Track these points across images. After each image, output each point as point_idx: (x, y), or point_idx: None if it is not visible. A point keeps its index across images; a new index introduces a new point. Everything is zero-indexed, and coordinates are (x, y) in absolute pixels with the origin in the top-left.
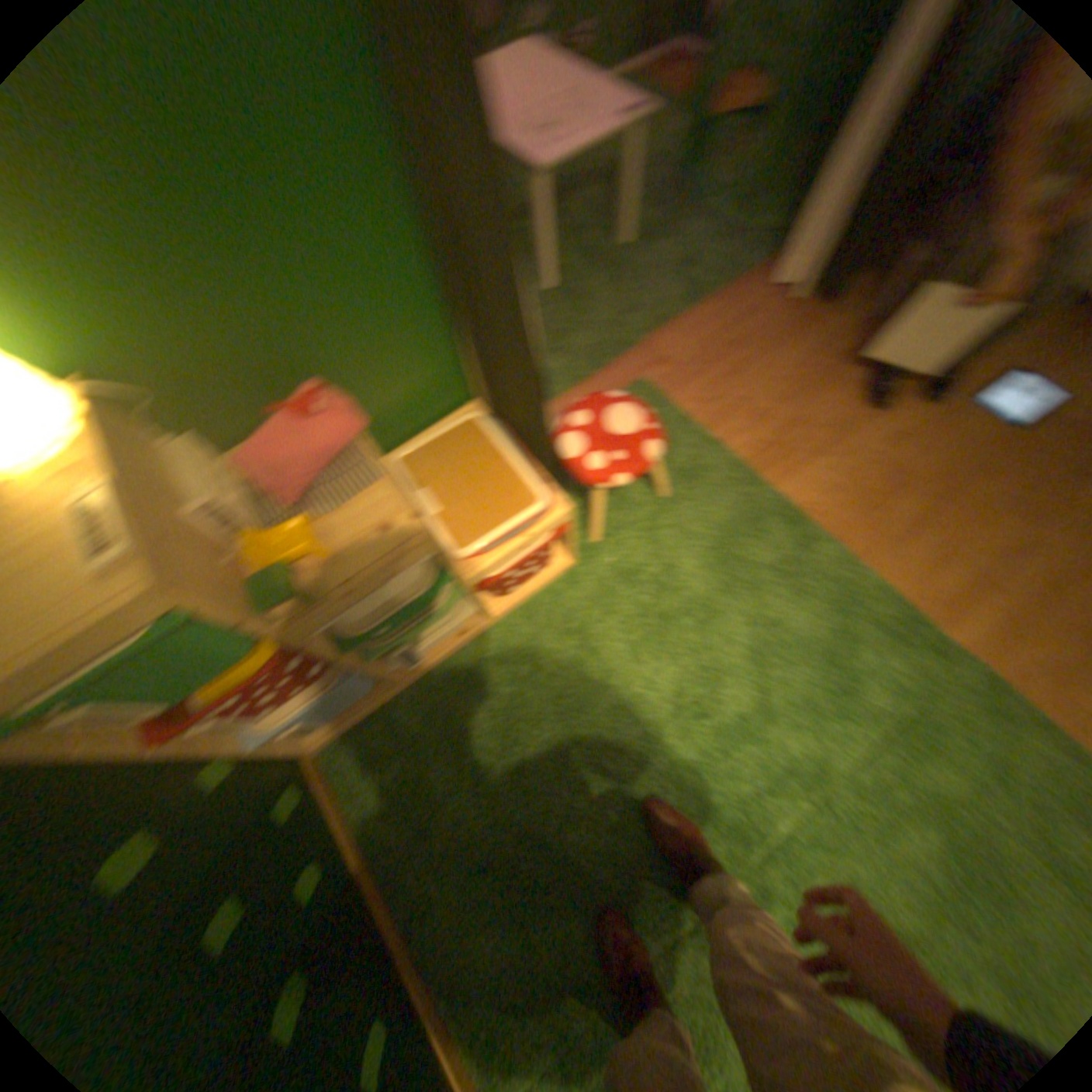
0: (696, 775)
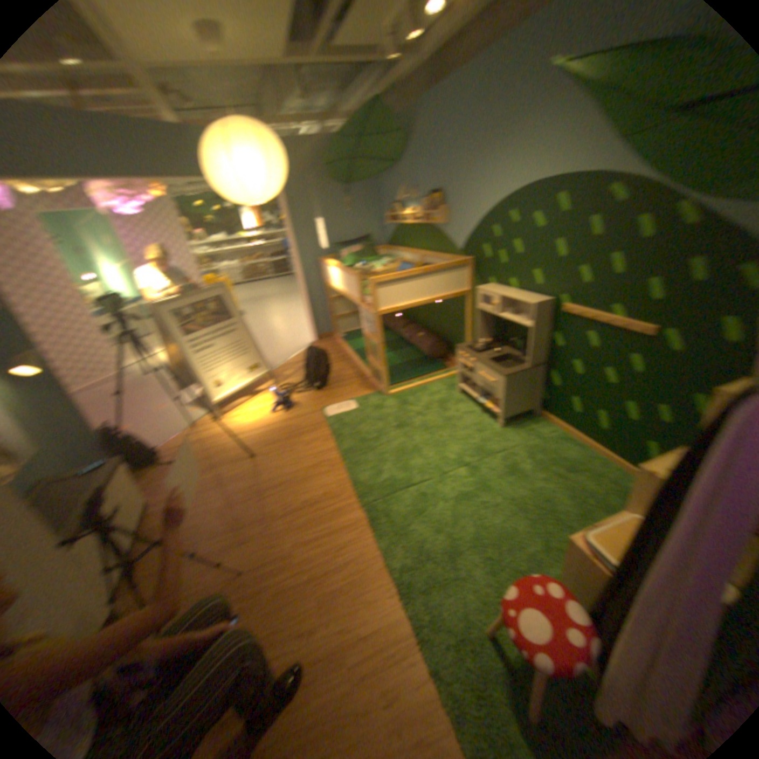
0: (489, 486)
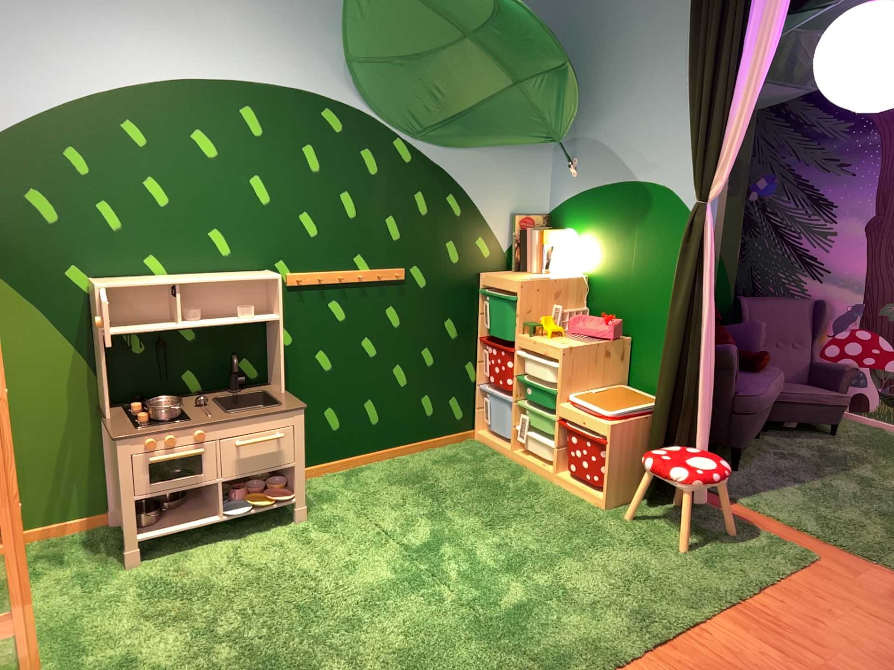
0: (460, 540)
